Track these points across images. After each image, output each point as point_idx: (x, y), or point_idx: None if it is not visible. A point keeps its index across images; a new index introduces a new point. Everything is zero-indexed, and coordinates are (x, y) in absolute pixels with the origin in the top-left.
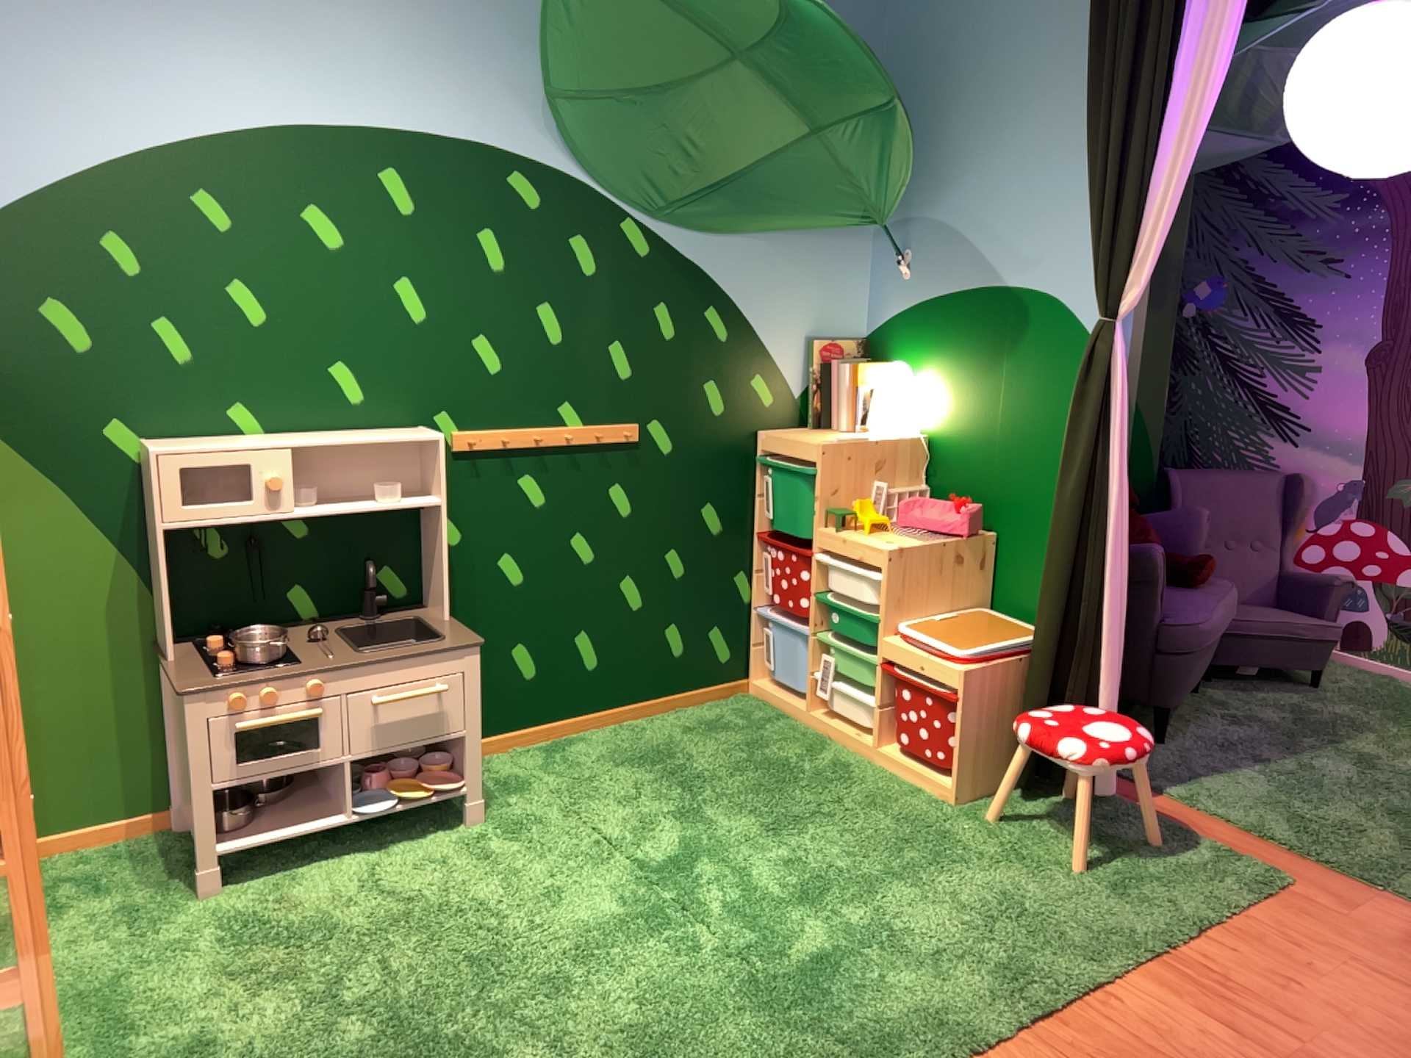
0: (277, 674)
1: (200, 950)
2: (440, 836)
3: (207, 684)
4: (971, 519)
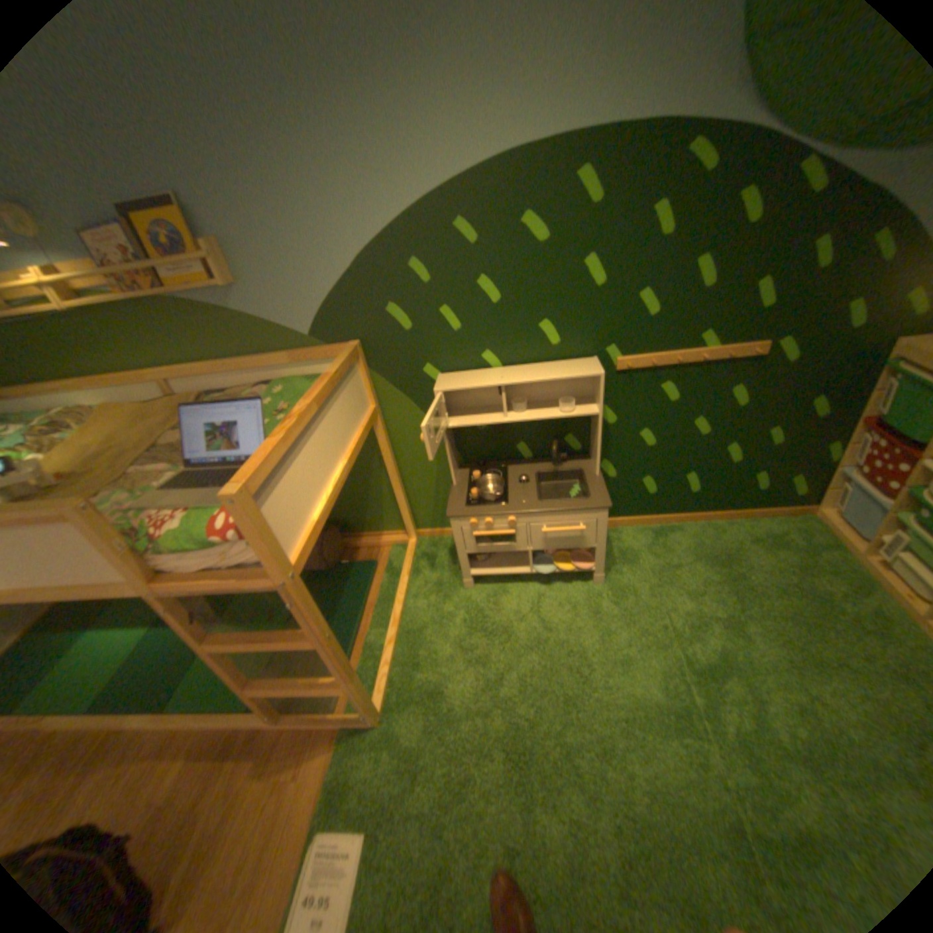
0: (493, 511)
1: (455, 624)
2: (578, 585)
3: (460, 512)
4: None
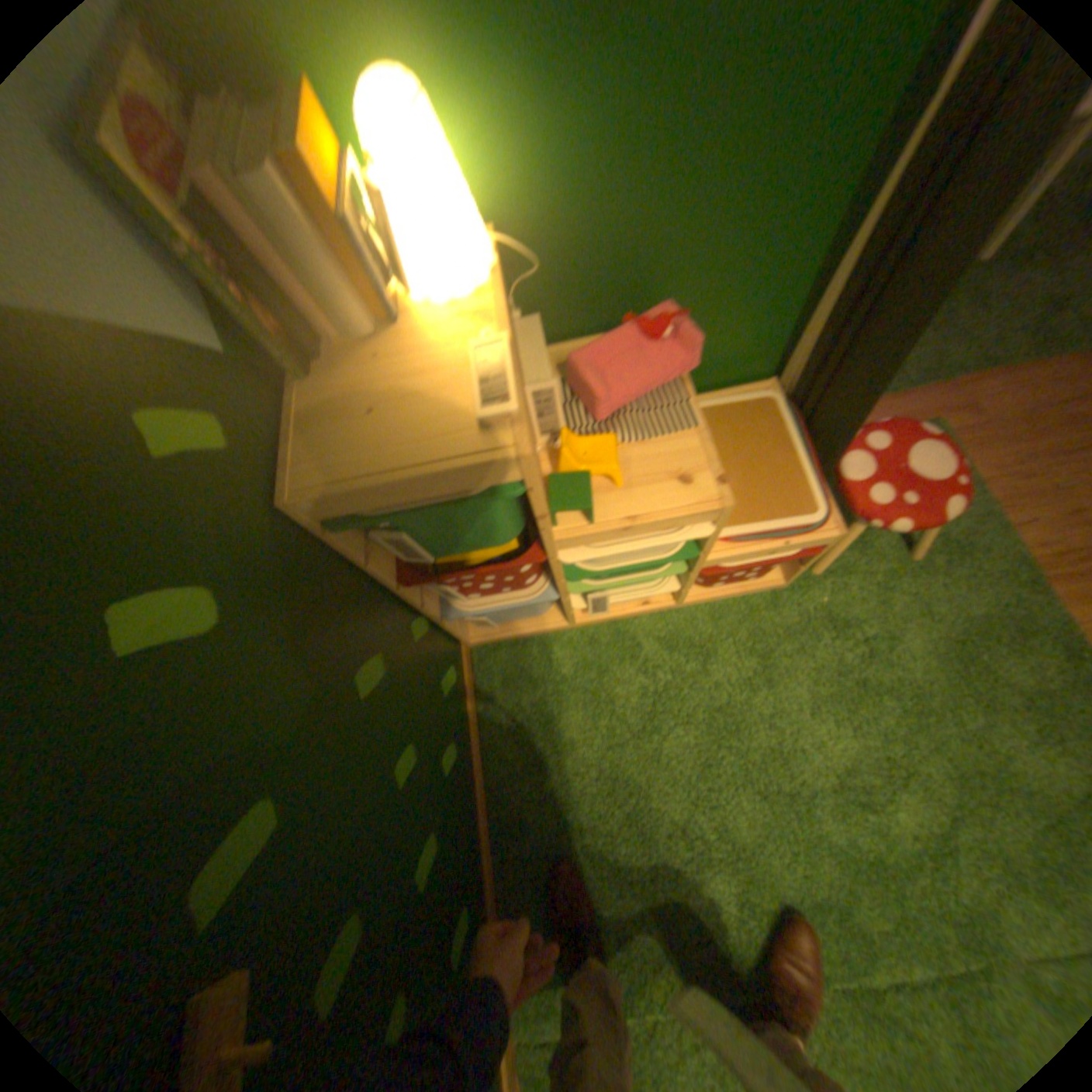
0: None
1: None
2: None
3: None
4: (699, 341)
